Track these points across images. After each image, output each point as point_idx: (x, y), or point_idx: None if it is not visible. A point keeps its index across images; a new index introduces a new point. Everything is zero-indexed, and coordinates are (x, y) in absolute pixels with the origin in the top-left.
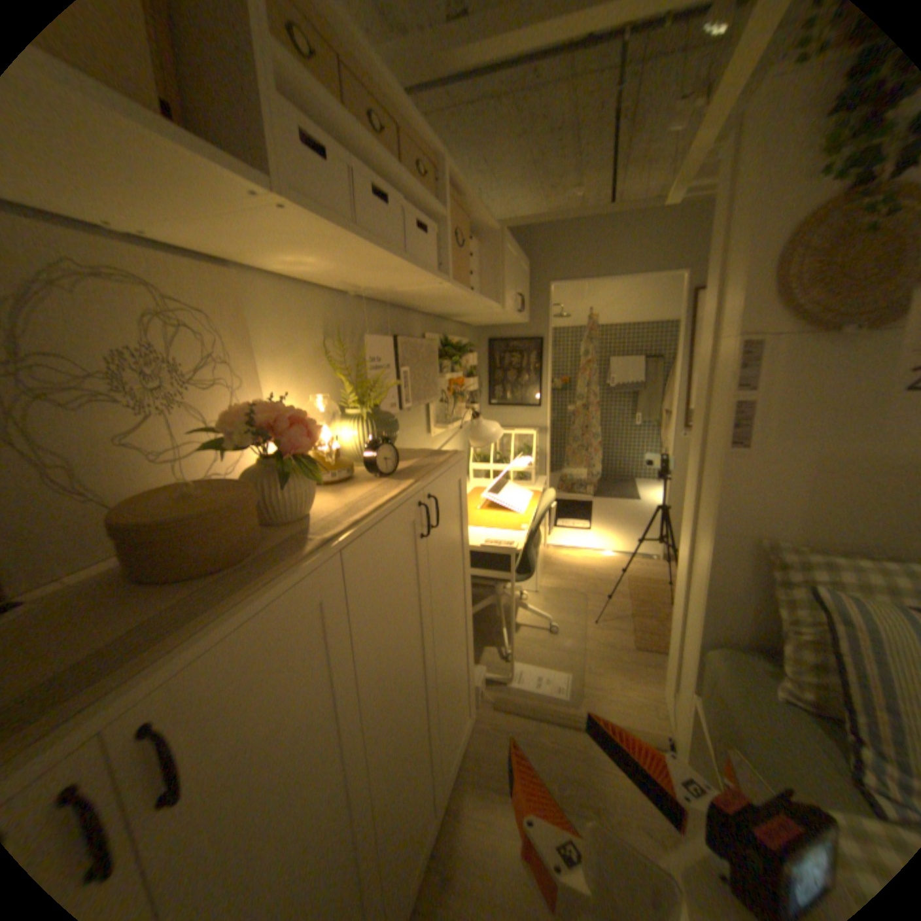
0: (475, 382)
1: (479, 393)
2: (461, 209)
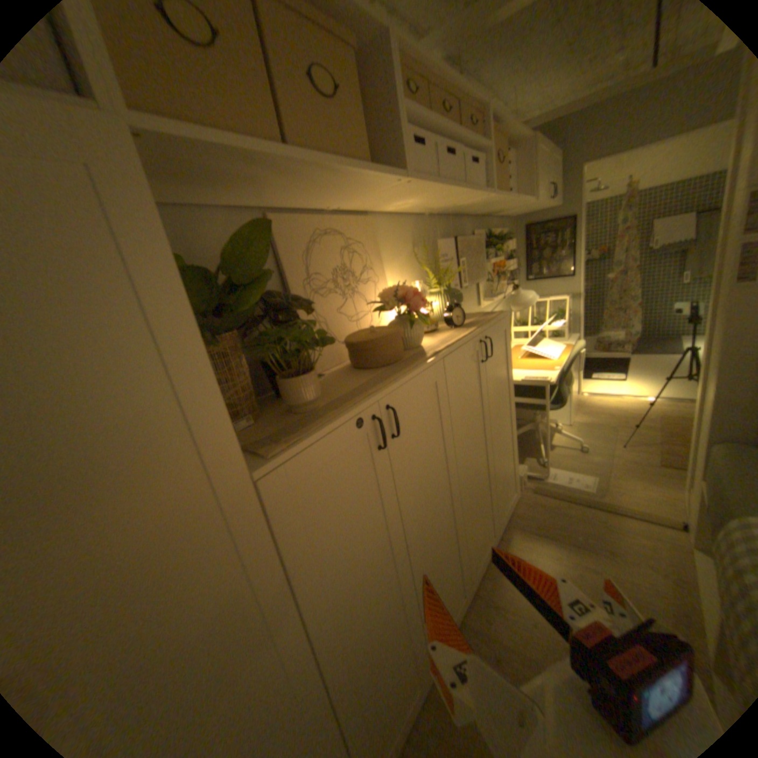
0: (514, 264)
1: (518, 272)
2: (501, 131)
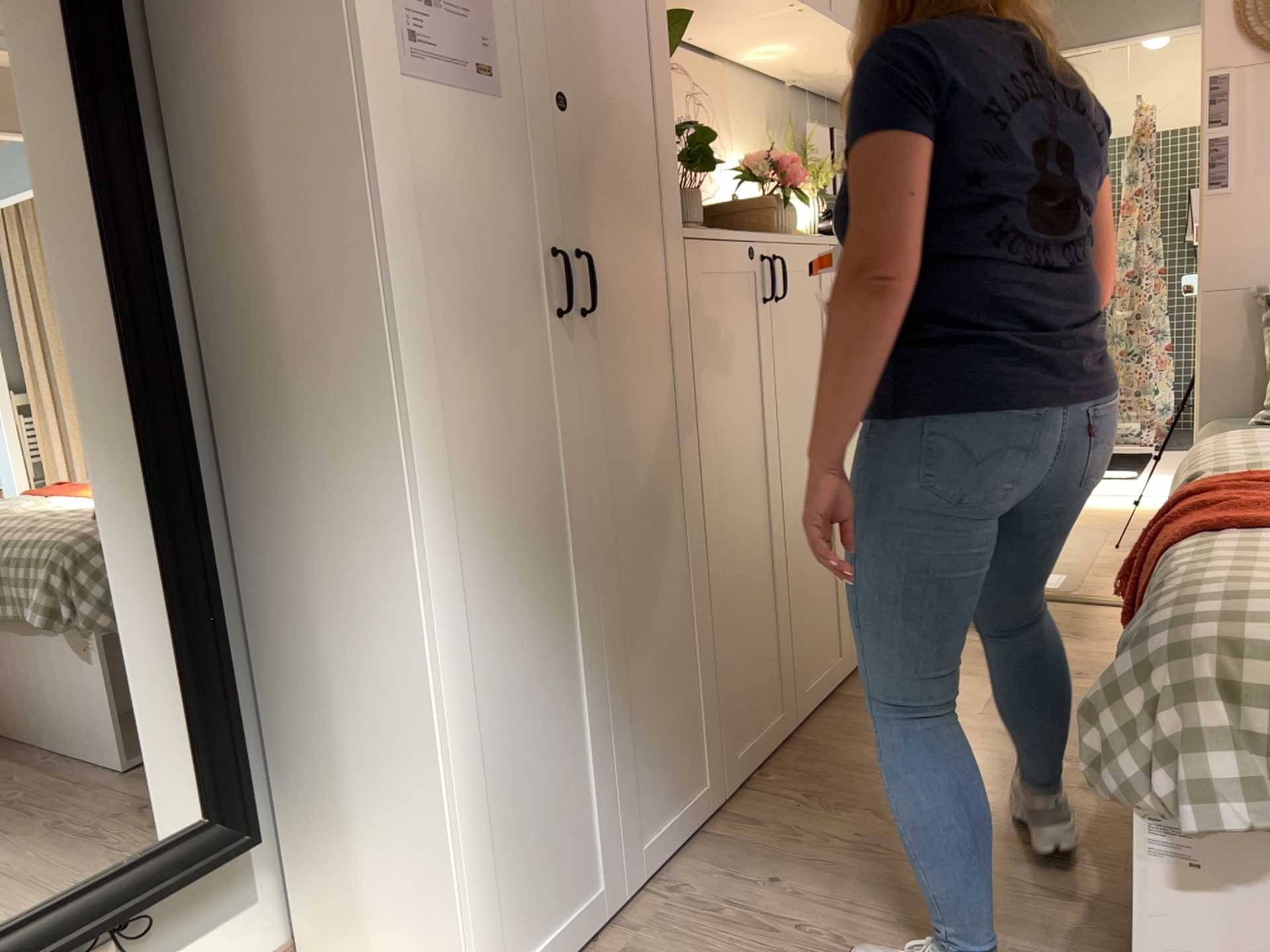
0: None
1: None
2: None
